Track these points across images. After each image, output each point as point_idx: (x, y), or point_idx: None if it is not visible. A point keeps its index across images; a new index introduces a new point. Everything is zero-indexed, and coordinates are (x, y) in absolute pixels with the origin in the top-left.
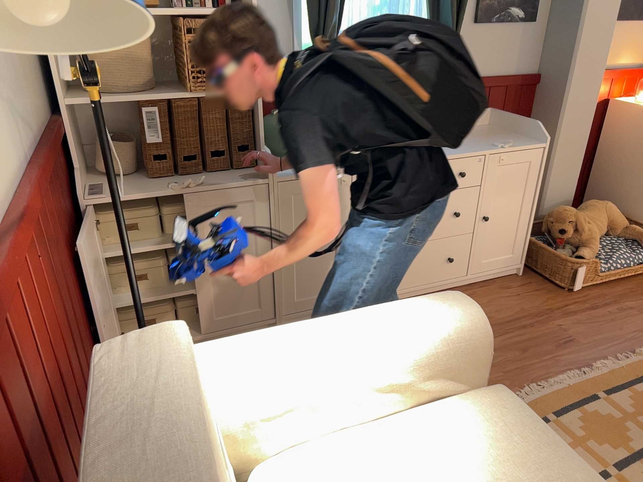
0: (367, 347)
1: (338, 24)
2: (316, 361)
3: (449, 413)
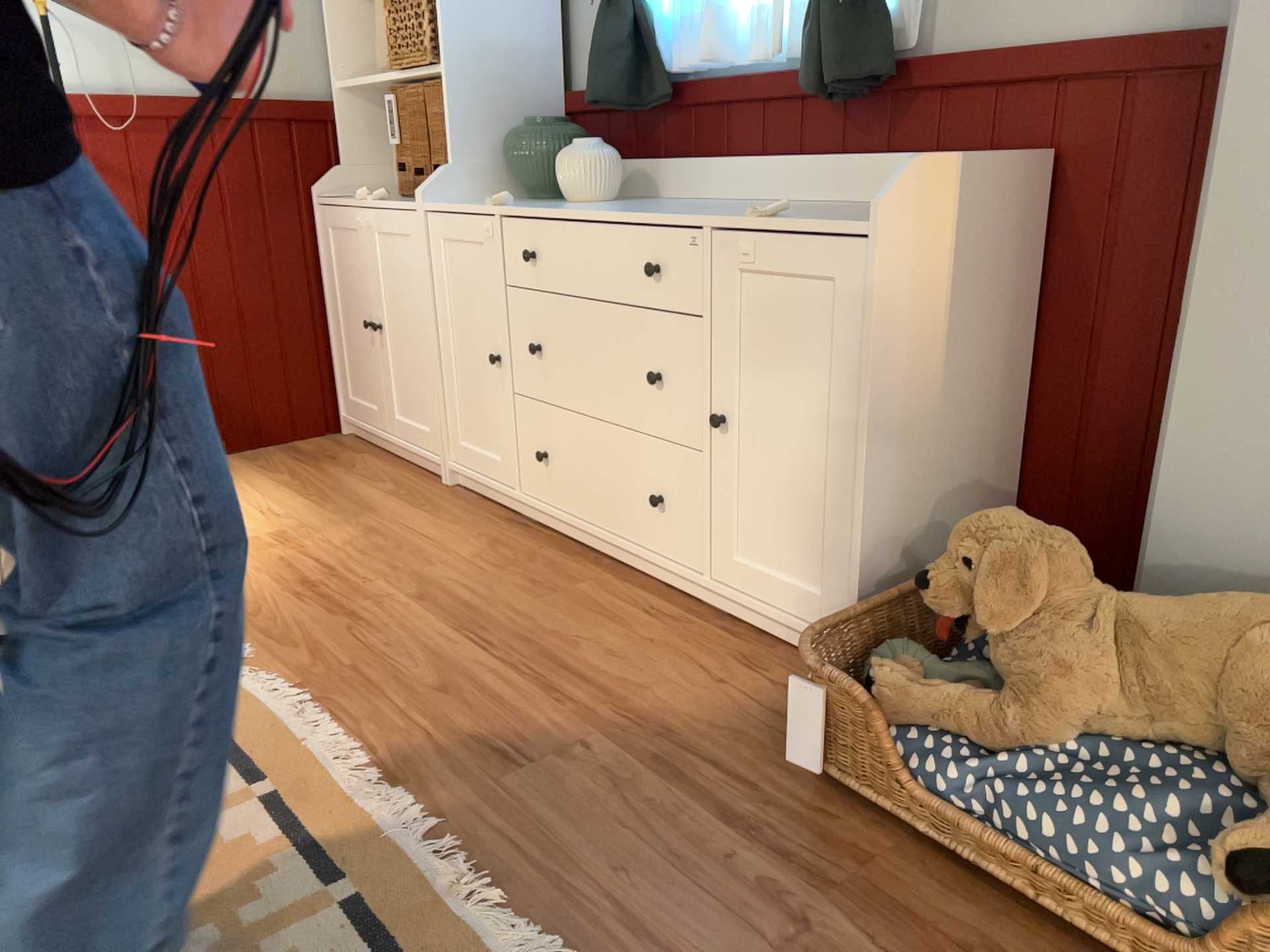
0: None
1: None
2: None
3: None
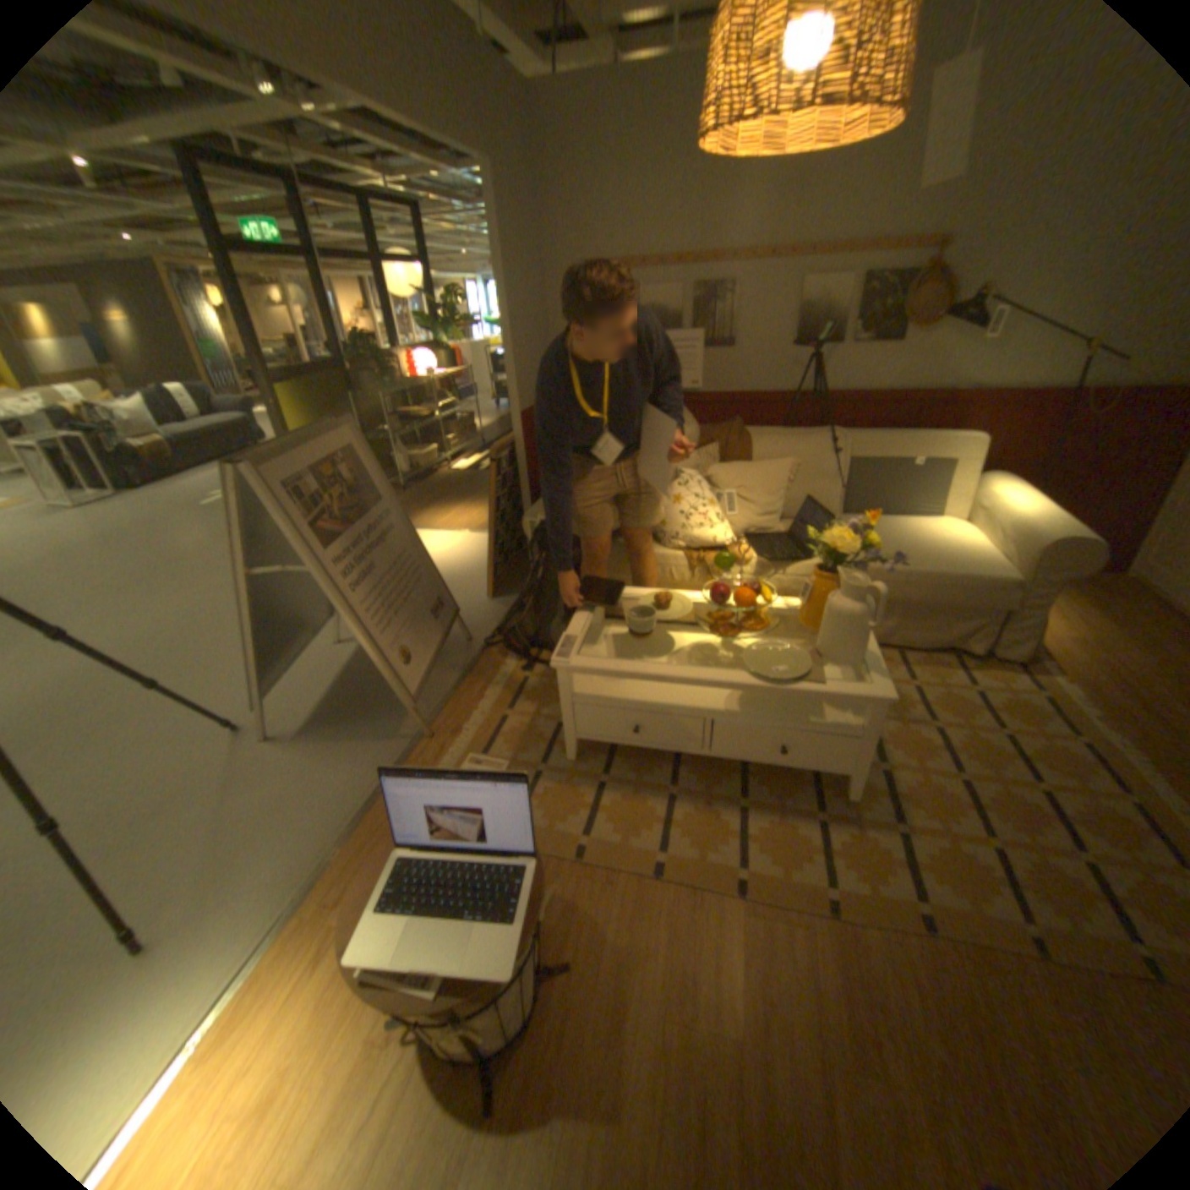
0: (1024, 510)
1: None
2: (1012, 500)
3: (997, 558)
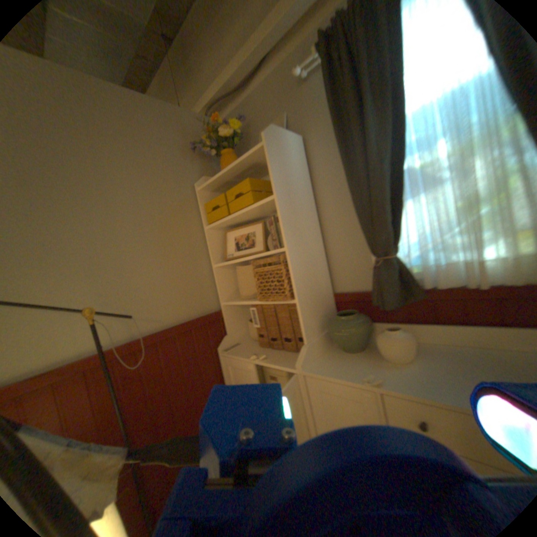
0: None
1: (398, 235)
2: None
3: None
